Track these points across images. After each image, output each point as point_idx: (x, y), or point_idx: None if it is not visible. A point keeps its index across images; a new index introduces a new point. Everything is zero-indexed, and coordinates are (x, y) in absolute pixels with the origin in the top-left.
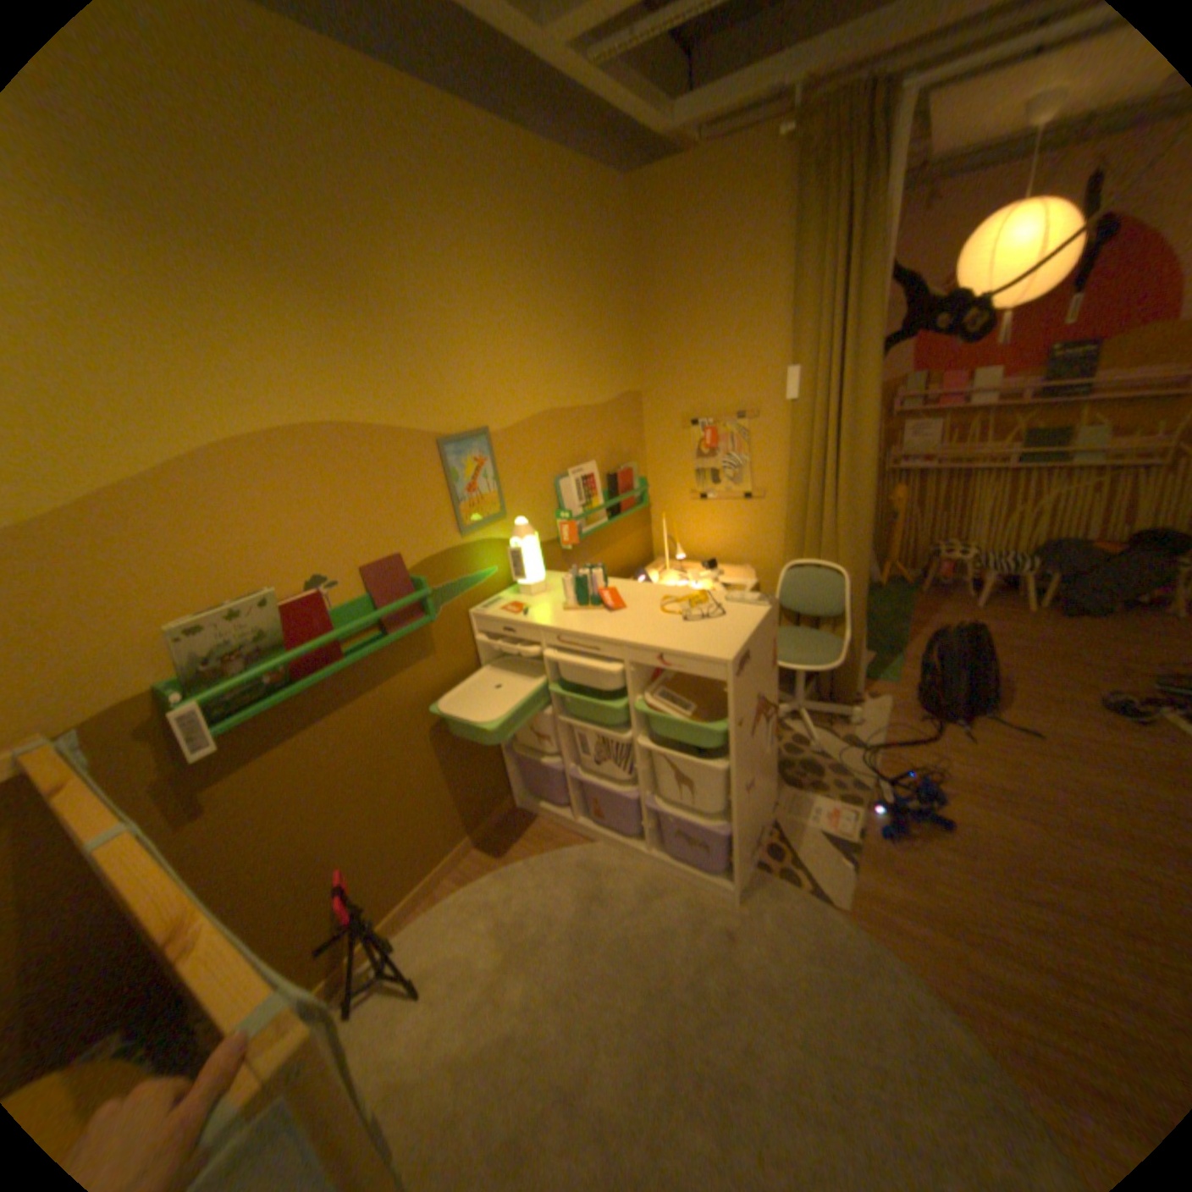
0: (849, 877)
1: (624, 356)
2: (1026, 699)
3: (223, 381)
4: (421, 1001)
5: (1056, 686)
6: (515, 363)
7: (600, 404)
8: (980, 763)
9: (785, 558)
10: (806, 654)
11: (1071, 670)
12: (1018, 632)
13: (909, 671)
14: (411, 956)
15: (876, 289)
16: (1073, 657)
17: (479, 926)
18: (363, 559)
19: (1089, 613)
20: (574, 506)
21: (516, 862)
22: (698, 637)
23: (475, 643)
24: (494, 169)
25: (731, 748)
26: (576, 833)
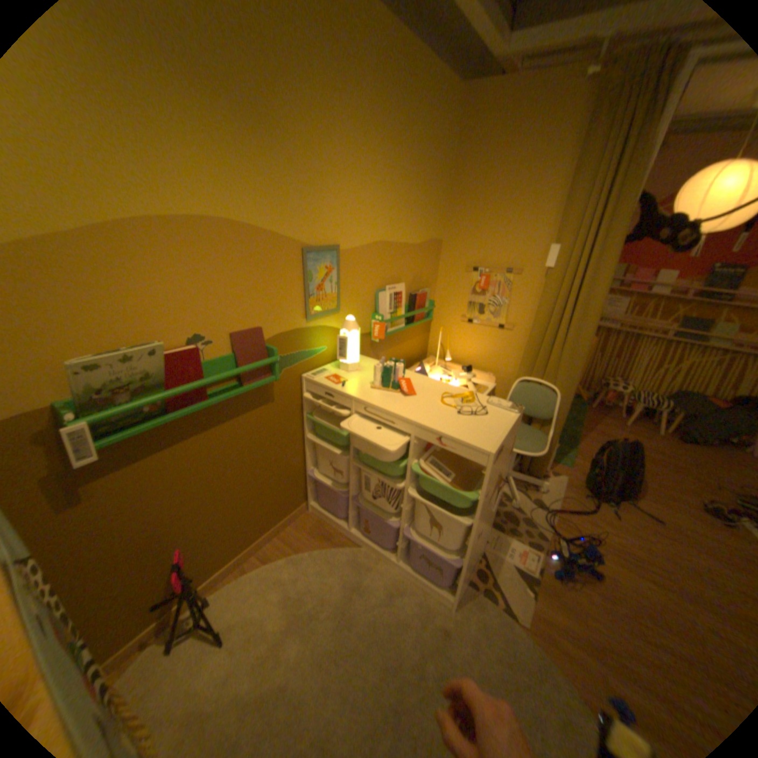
0: (530, 603)
1: (437, 213)
2: (654, 495)
3: (148, 169)
4: (224, 647)
5: (674, 489)
6: (366, 202)
7: (415, 244)
8: (622, 534)
9: (518, 373)
10: (523, 442)
11: (684, 480)
12: (651, 447)
13: (580, 461)
14: (221, 611)
15: (630, 201)
16: (686, 471)
17: (272, 596)
18: (235, 327)
19: (697, 442)
20: (385, 312)
21: (304, 551)
22: (469, 428)
23: (302, 398)
24: (380, 52)
25: (474, 509)
26: (348, 537)
